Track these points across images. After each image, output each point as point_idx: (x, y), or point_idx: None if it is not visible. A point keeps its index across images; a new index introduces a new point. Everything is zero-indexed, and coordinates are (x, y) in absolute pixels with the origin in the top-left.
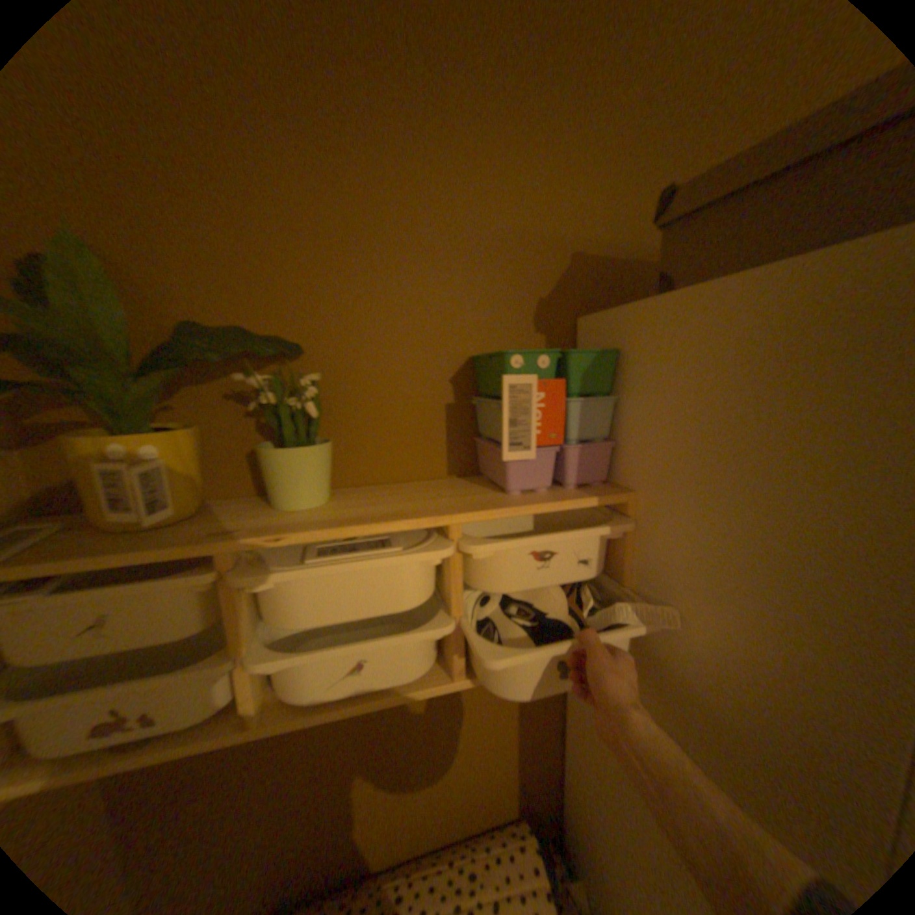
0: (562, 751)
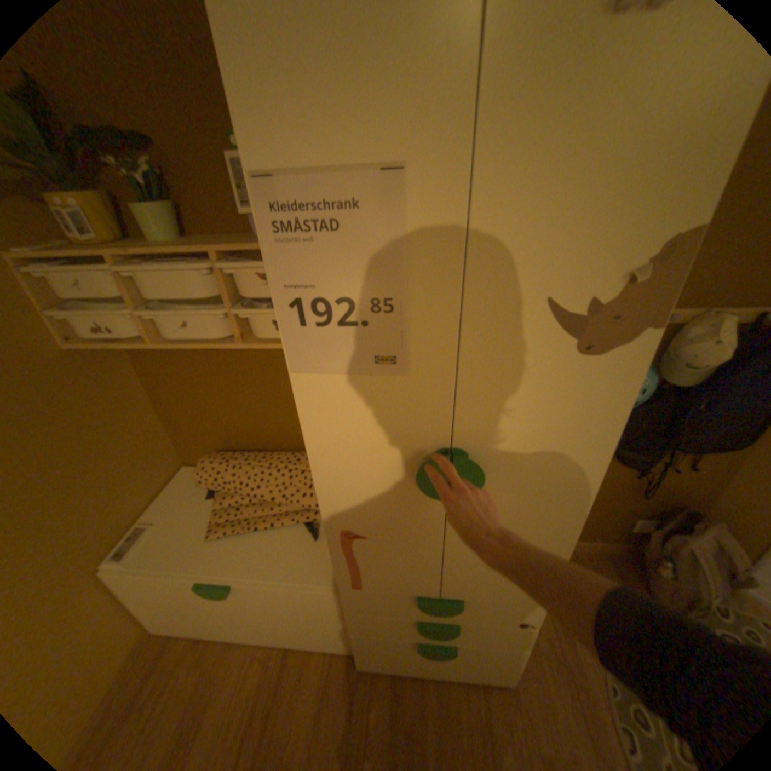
0: None
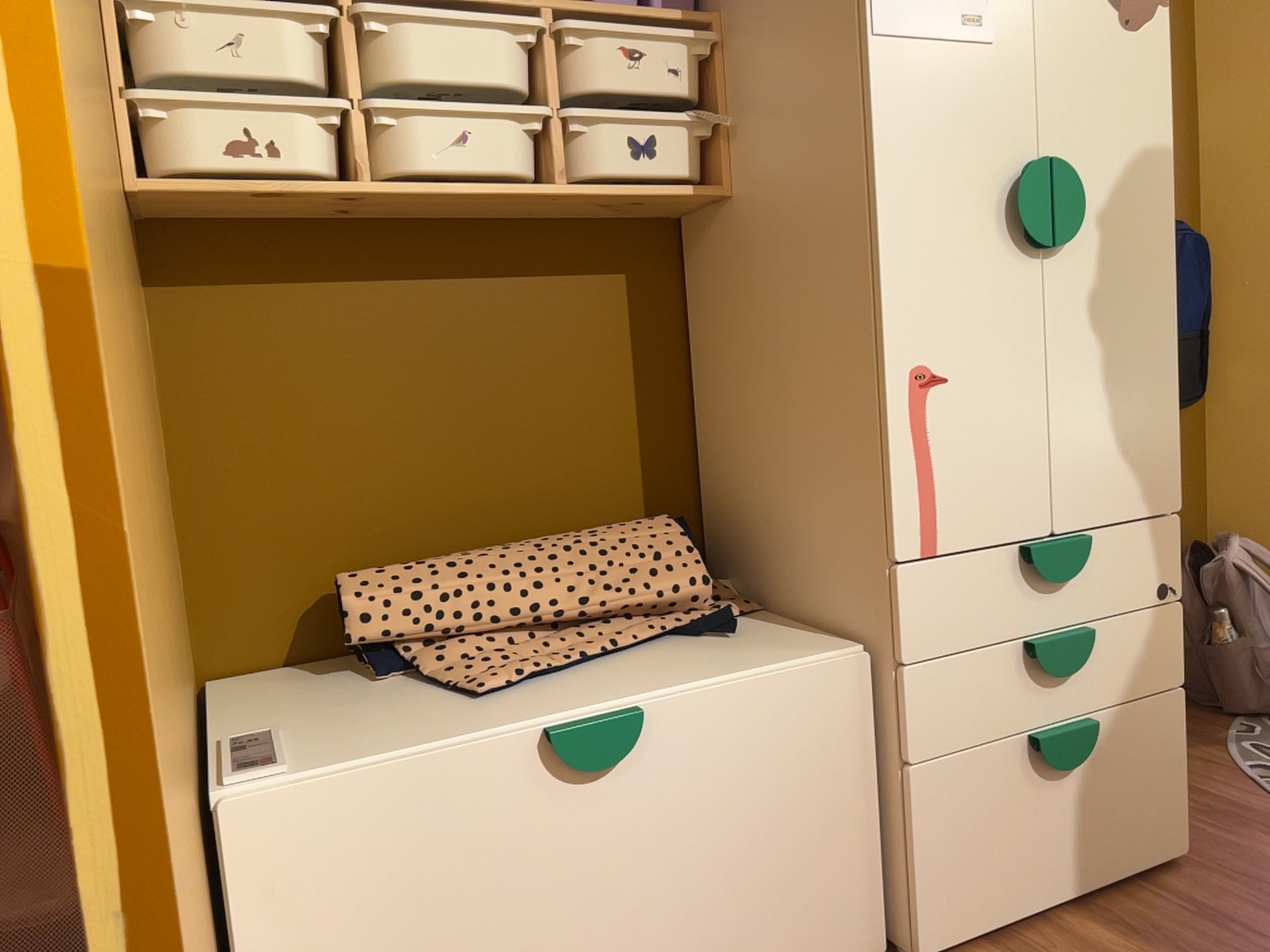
0: (697, 437)
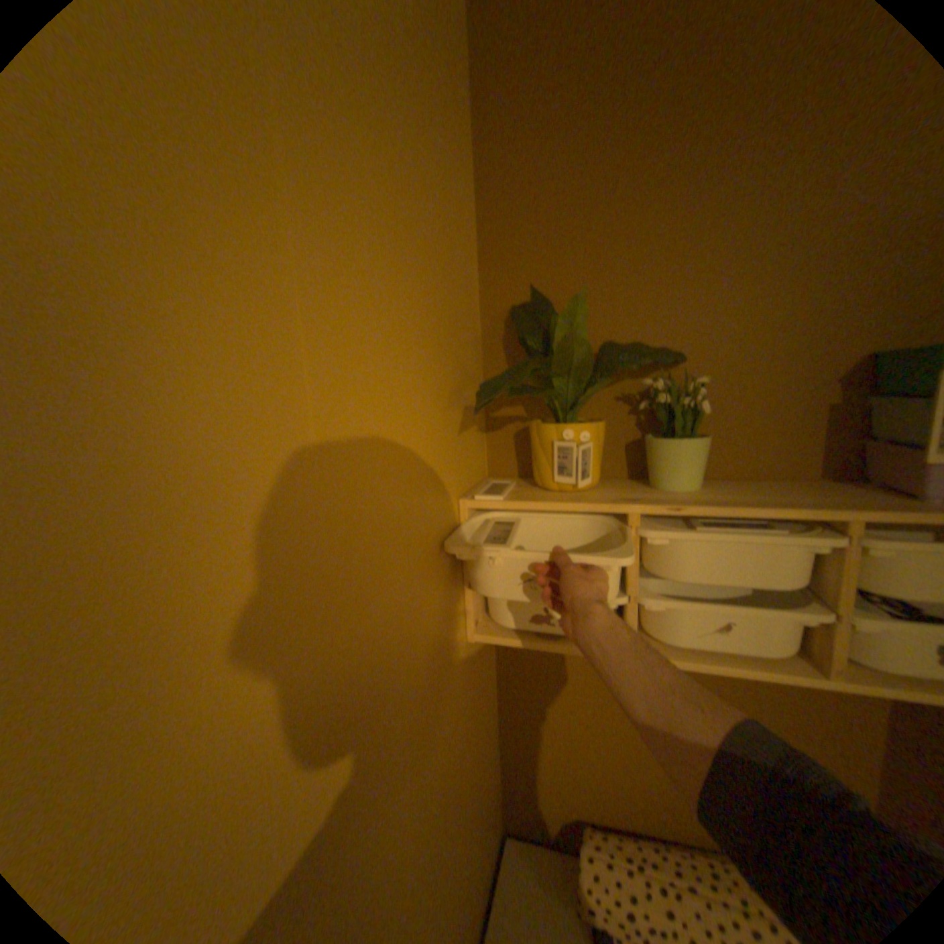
0: None
